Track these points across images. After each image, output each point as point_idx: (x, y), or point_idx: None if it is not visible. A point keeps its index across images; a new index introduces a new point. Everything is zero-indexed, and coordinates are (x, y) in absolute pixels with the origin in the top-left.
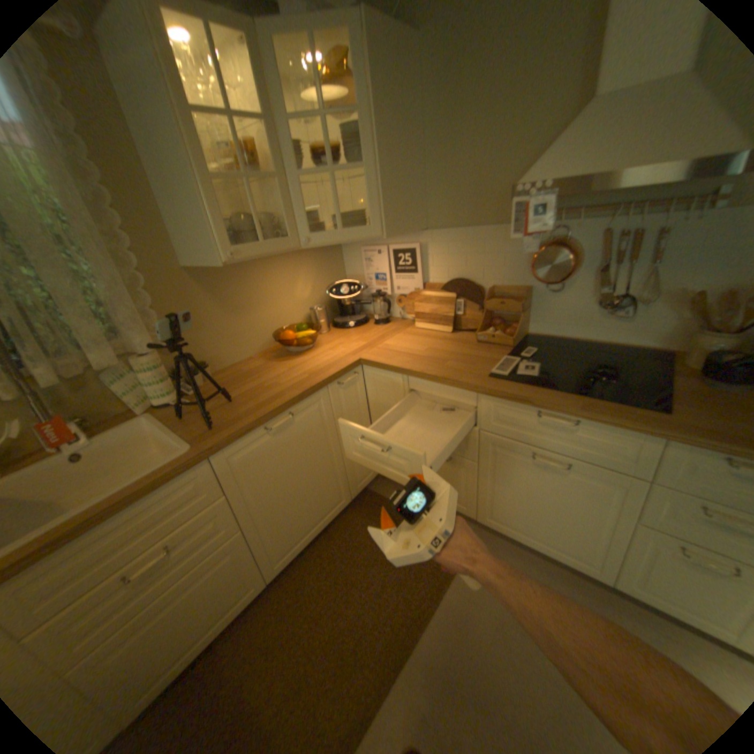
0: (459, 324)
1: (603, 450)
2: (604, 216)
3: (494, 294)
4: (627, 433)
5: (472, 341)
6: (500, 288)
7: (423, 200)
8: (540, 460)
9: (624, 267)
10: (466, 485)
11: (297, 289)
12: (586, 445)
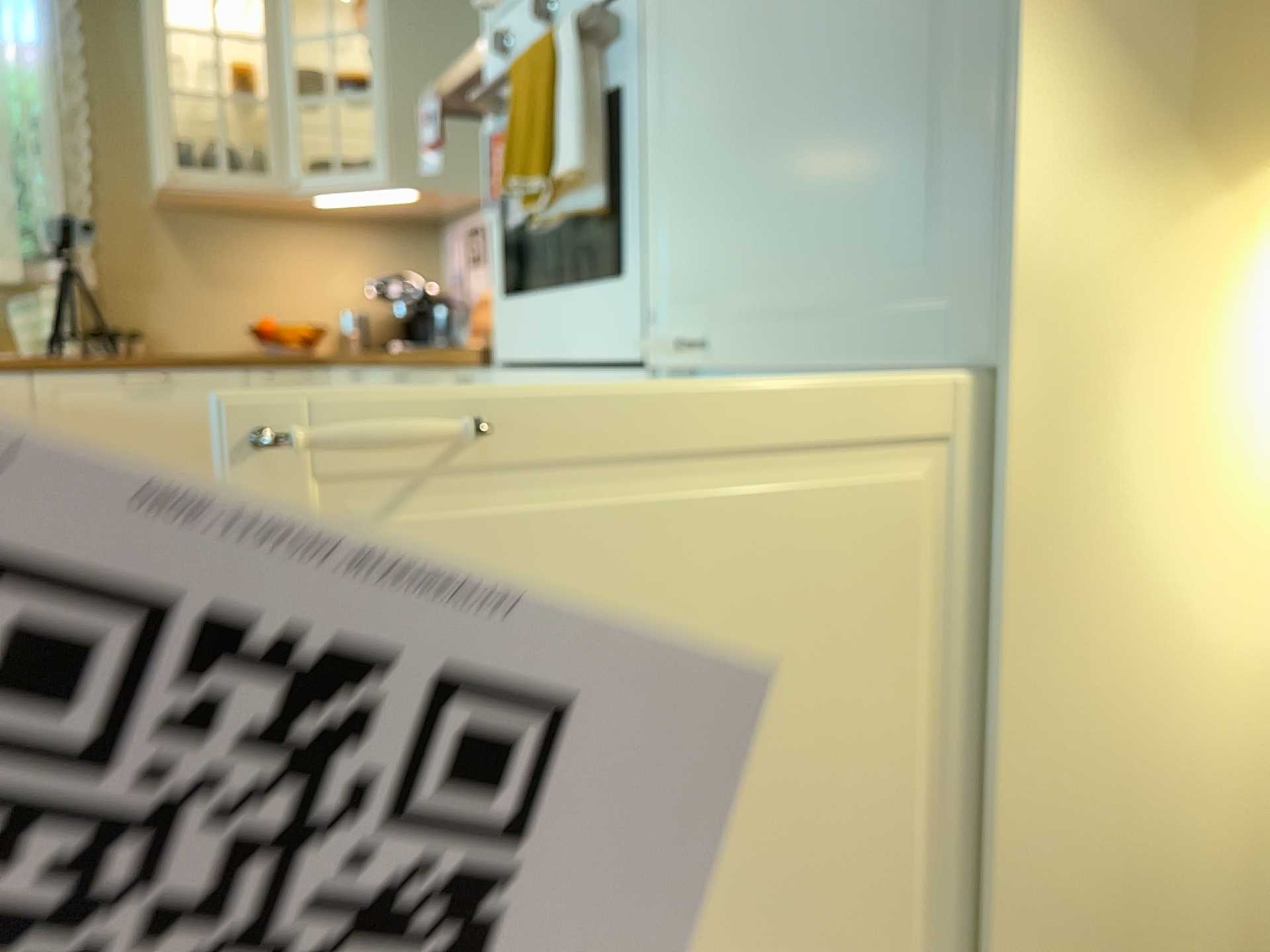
0: None
1: None
2: None
3: None
4: None
5: None
6: None
7: None
8: None
9: None
10: None
11: (332, 280)
12: None
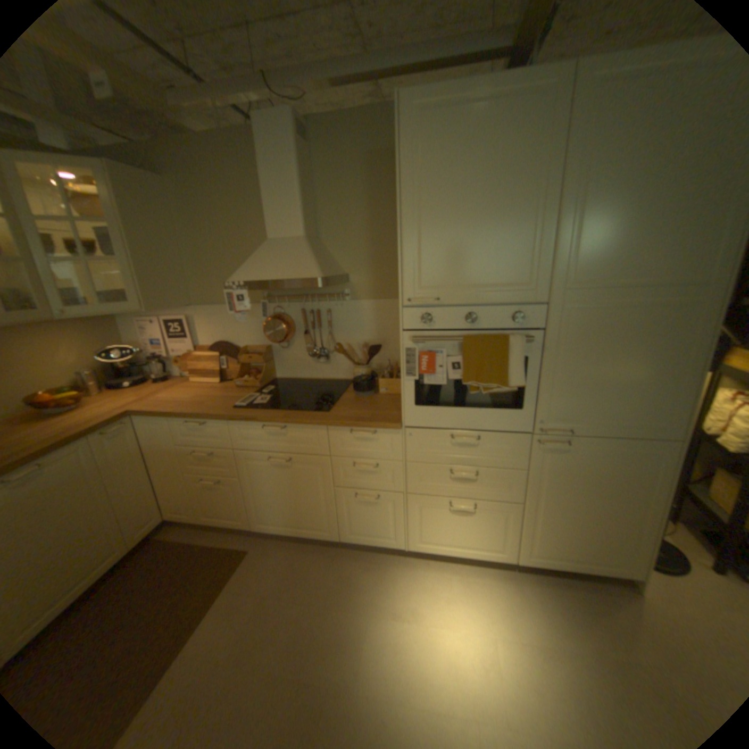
0: (226, 376)
1: (303, 442)
2: (300, 302)
3: (249, 352)
4: (309, 428)
5: (234, 387)
6: (252, 348)
7: (185, 285)
8: (271, 461)
9: (317, 332)
10: (236, 501)
11: (61, 356)
12: (294, 442)
